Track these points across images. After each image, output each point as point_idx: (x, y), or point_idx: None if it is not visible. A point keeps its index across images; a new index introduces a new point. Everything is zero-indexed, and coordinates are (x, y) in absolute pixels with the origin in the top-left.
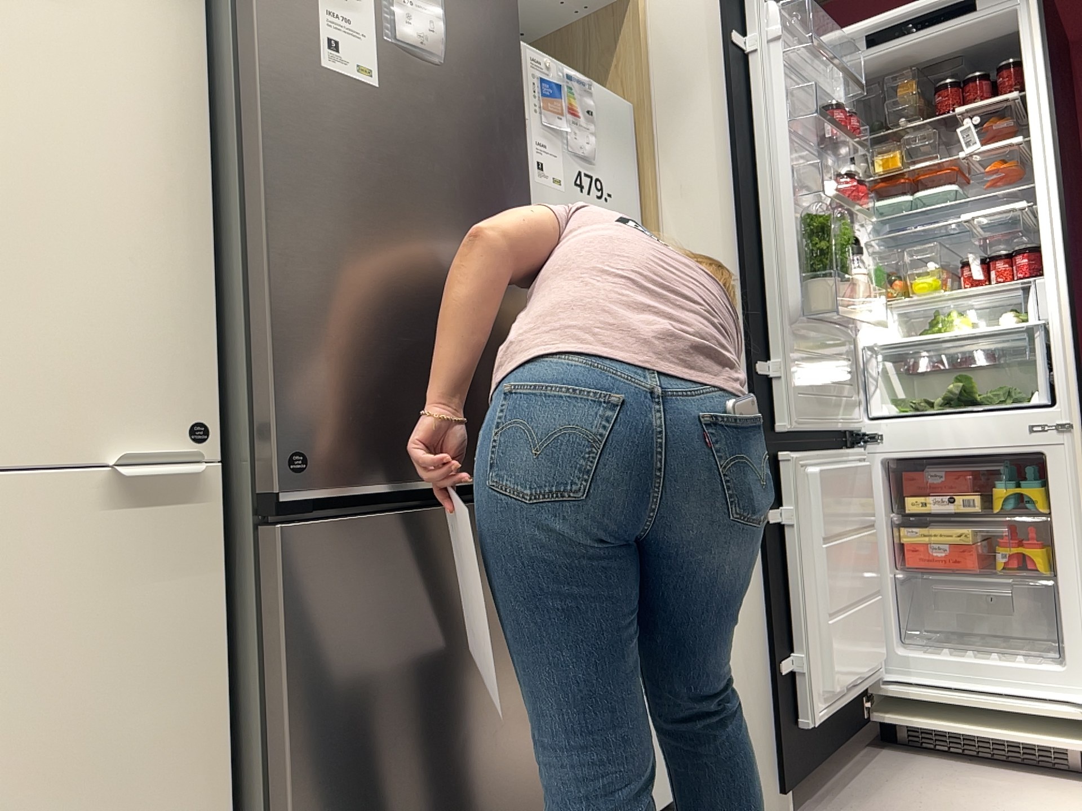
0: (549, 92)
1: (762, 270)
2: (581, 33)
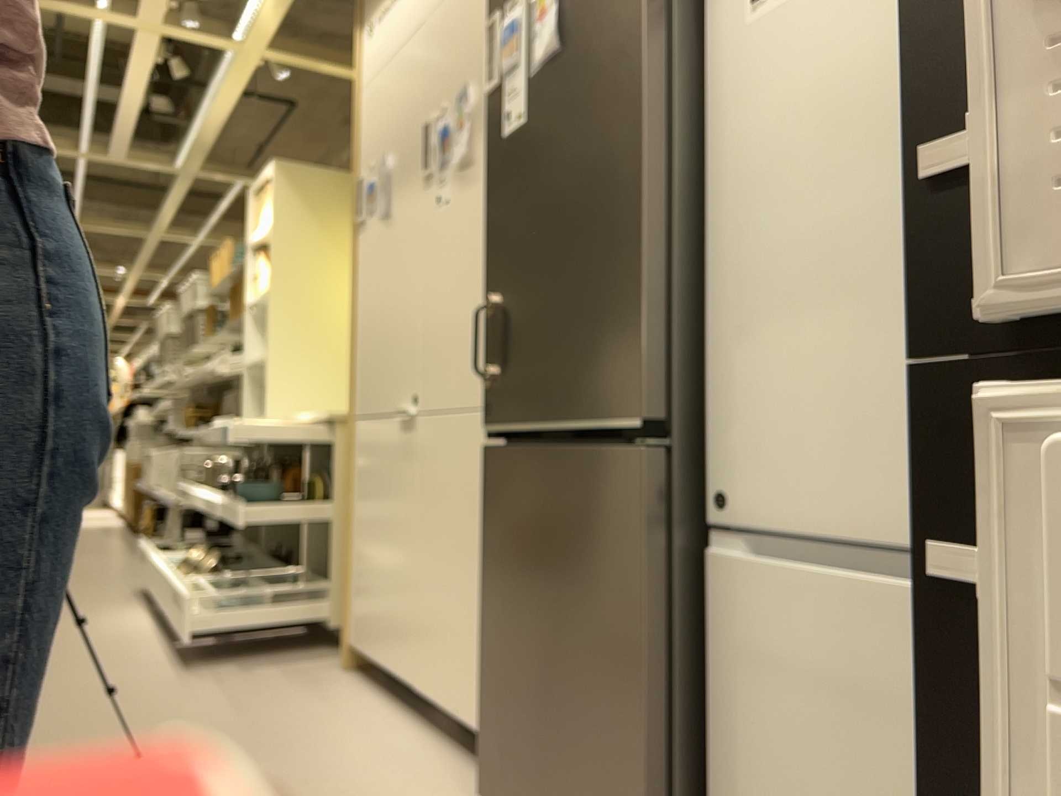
0: None
1: None
2: None
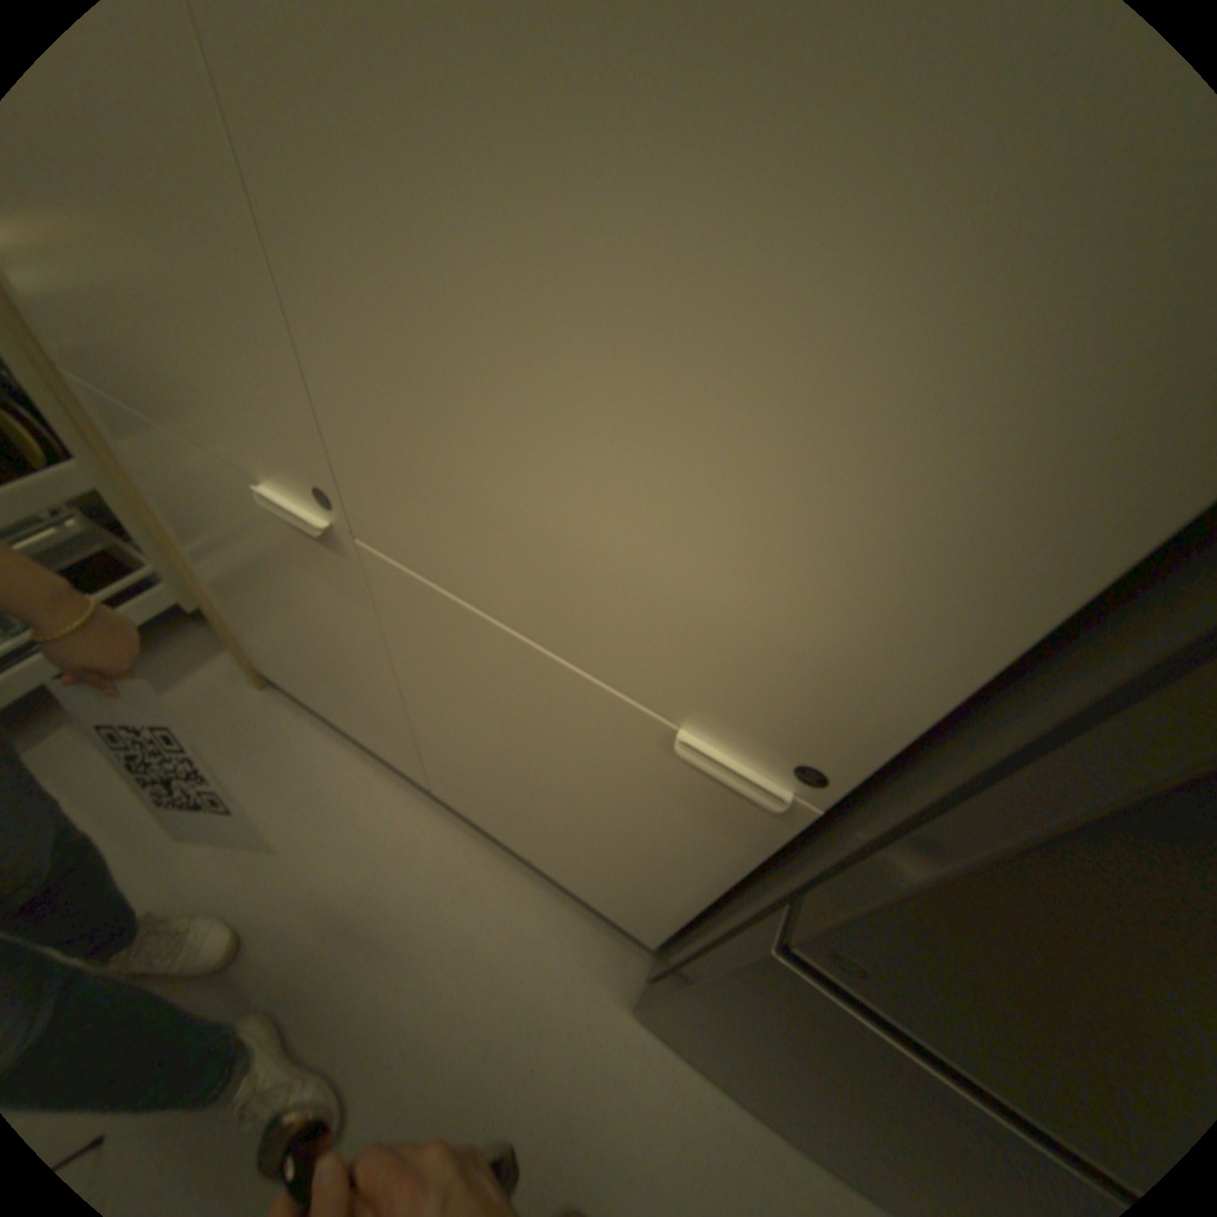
0: None
1: None
2: None
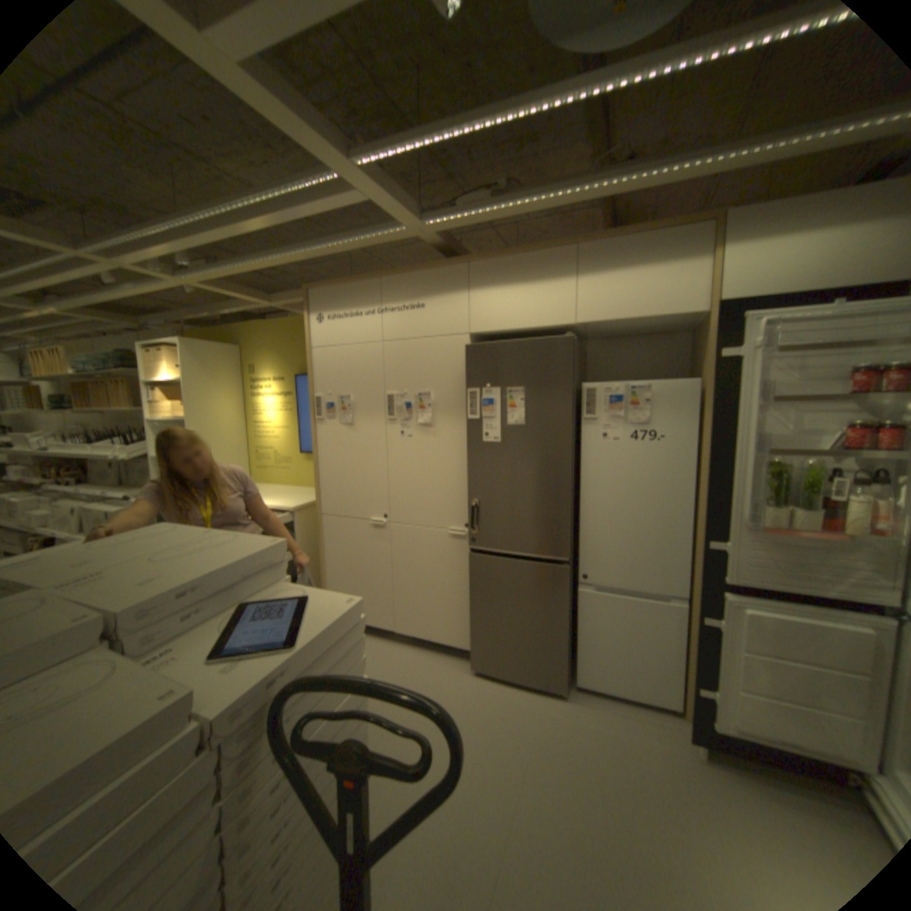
0: (615, 401)
1: (730, 492)
2: (705, 326)
